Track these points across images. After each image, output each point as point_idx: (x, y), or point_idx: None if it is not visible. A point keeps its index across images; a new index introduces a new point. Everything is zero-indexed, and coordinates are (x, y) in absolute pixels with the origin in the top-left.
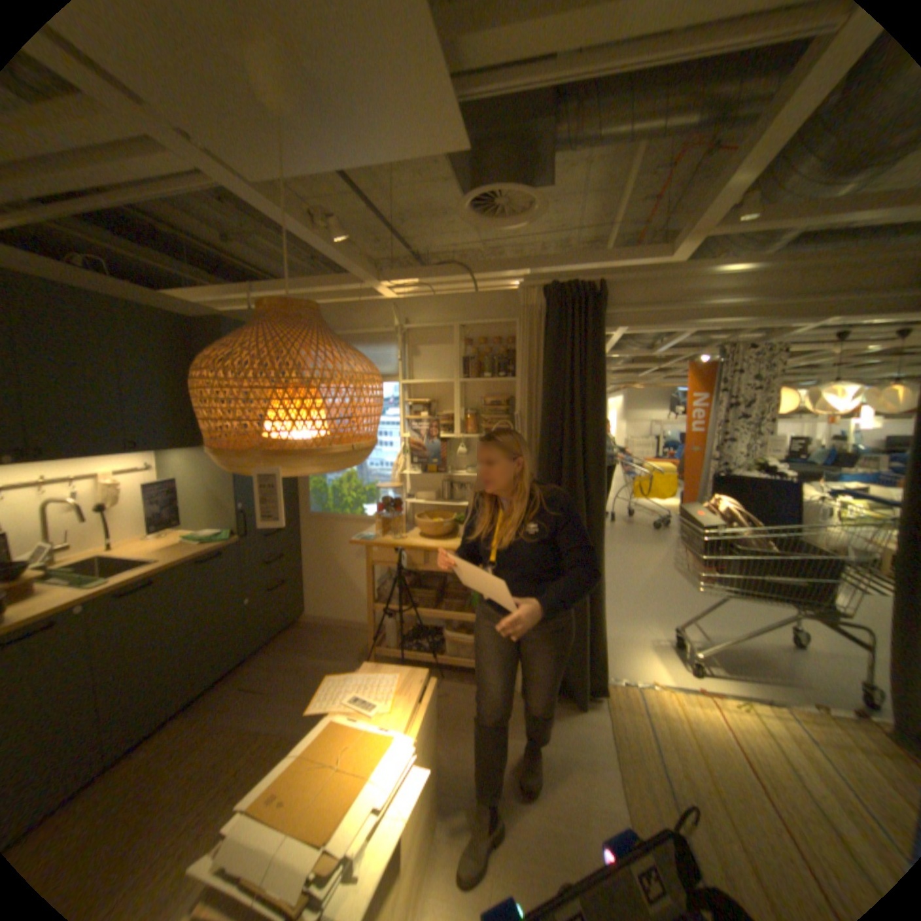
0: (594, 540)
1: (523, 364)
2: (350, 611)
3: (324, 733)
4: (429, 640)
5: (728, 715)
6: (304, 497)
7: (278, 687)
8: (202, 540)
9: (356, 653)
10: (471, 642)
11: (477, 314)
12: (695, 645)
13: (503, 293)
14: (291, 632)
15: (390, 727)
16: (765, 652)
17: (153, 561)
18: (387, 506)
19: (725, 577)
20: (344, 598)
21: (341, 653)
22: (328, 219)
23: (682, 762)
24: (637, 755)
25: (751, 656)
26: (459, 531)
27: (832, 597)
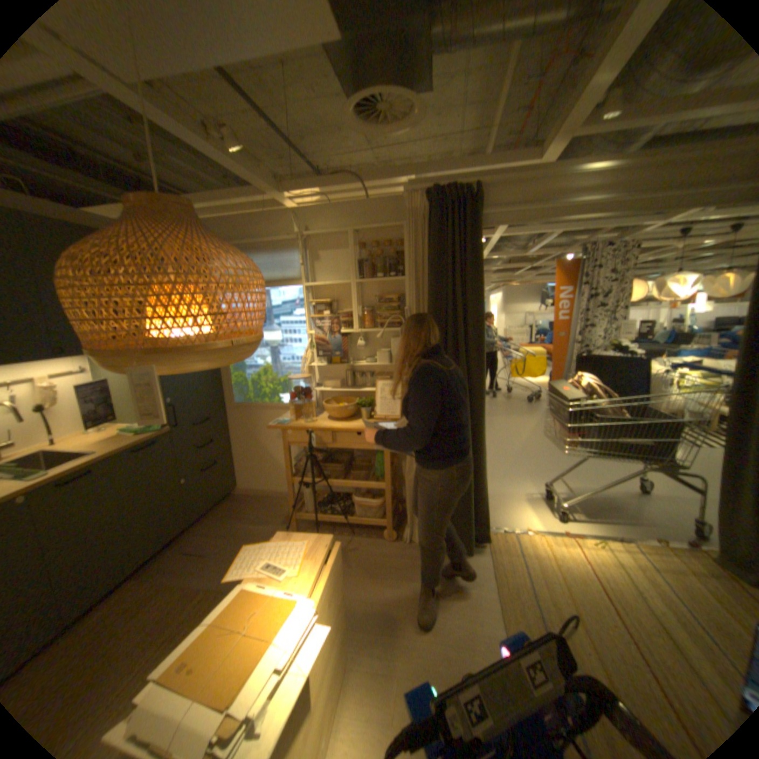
0: (475, 416)
1: (410, 264)
2: (275, 483)
3: (239, 597)
4: (341, 505)
5: (587, 552)
6: (228, 390)
7: (215, 551)
8: (136, 432)
9: (281, 518)
10: (376, 505)
11: (368, 219)
12: (561, 496)
13: (391, 199)
14: (226, 503)
15: (297, 589)
16: (617, 498)
17: (90, 453)
18: (298, 395)
19: (585, 440)
20: (268, 473)
21: (268, 519)
22: (221, 129)
23: (550, 592)
24: (514, 589)
25: (606, 502)
26: (361, 413)
27: (672, 453)
